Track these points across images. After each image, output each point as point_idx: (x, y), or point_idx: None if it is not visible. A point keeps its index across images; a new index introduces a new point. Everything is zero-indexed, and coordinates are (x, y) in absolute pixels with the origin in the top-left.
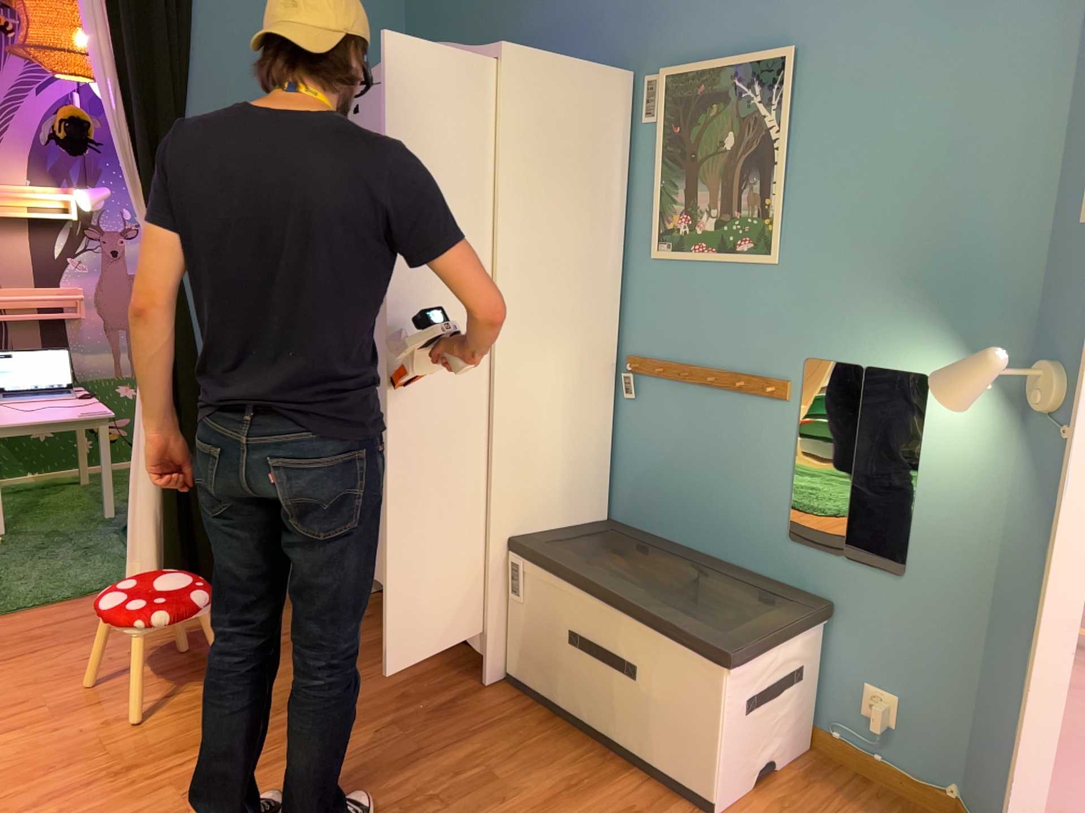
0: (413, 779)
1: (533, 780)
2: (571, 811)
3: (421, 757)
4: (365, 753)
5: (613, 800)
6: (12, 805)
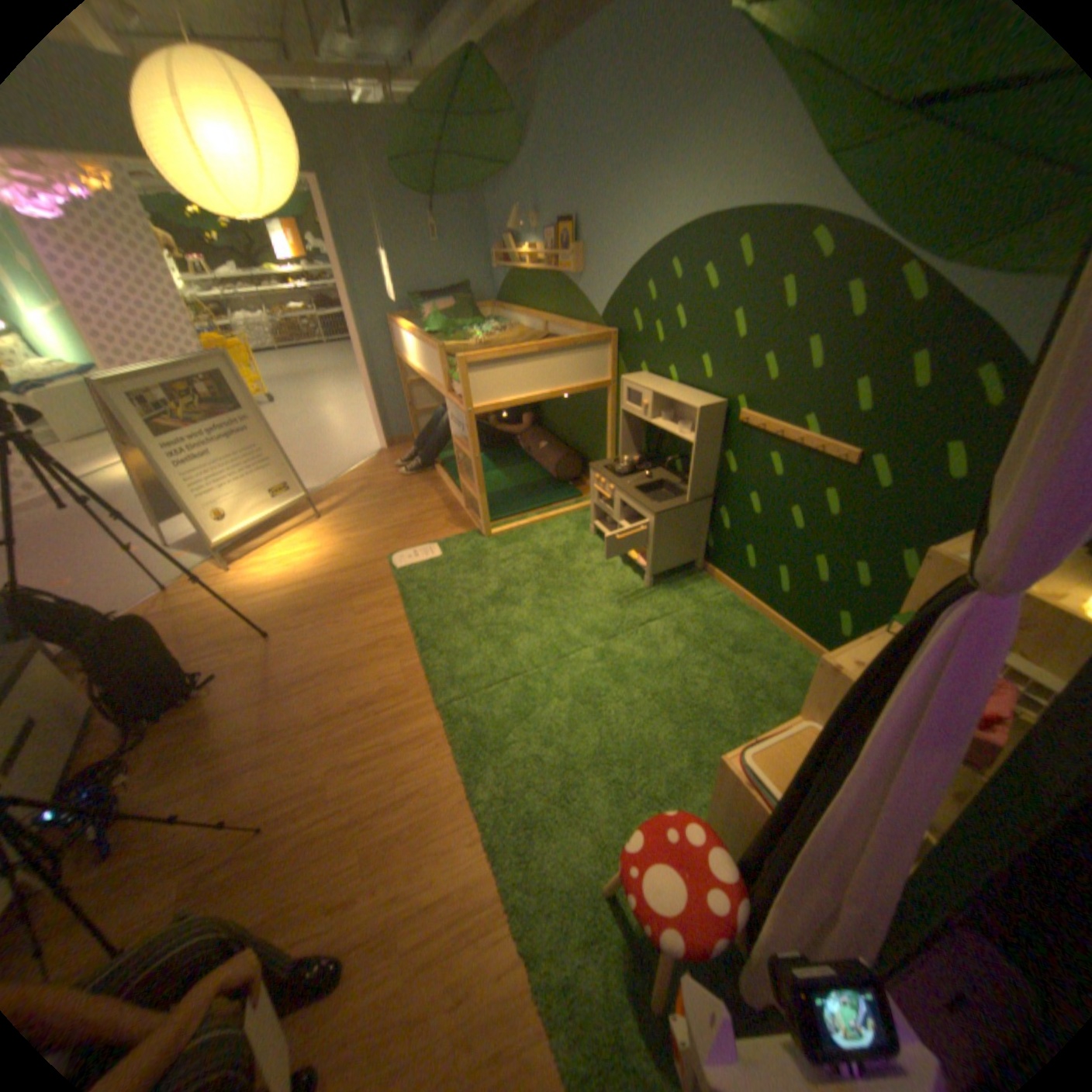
0: (190, 777)
1: (132, 760)
2: (142, 732)
3: (168, 797)
4: (195, 812)
5: (115, 735)
6: (414, 805)
